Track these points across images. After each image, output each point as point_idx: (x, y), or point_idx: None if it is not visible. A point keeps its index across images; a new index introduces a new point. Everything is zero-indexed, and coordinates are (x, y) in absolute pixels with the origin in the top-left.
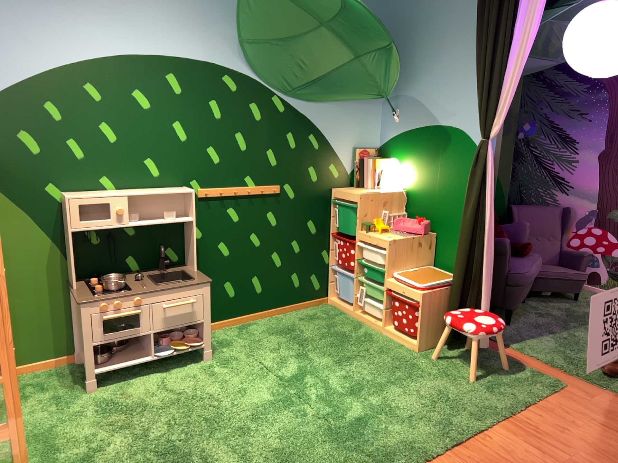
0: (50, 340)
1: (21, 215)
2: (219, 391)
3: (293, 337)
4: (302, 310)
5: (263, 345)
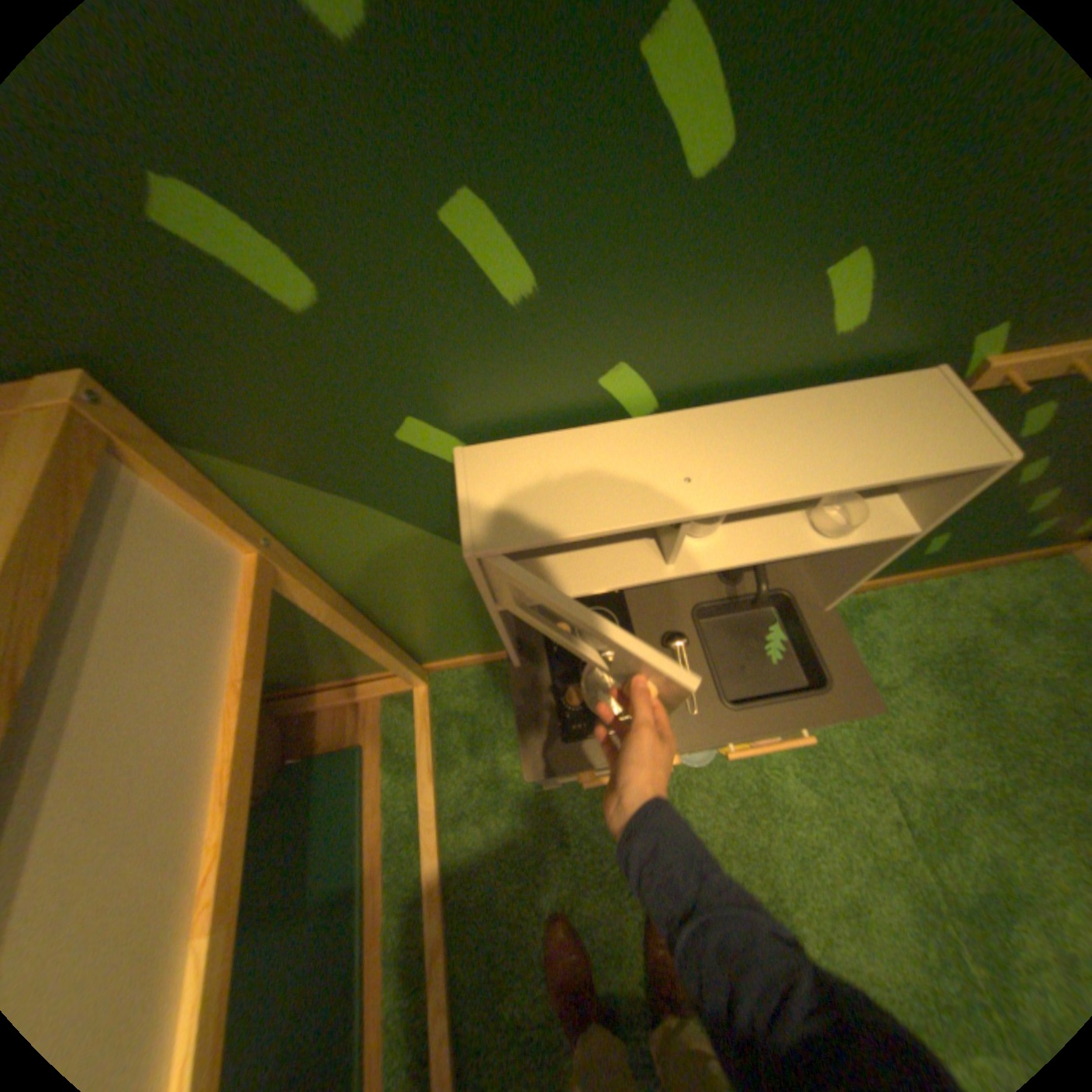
0: (478, 642)
1: (346, 508)
2: (801, 889)
3: (975, 699)
4: (1000, 569)
5: (901, 710)
